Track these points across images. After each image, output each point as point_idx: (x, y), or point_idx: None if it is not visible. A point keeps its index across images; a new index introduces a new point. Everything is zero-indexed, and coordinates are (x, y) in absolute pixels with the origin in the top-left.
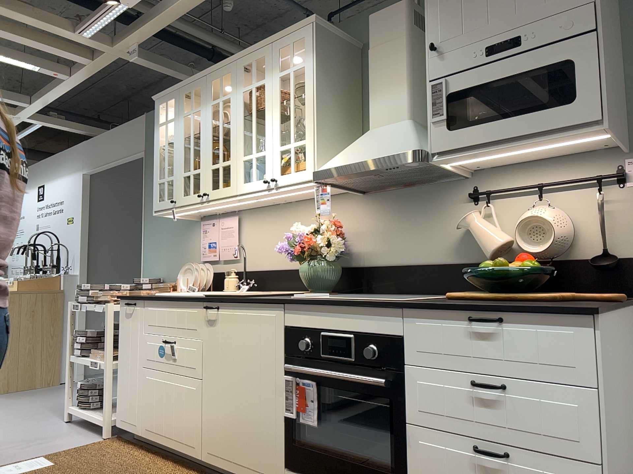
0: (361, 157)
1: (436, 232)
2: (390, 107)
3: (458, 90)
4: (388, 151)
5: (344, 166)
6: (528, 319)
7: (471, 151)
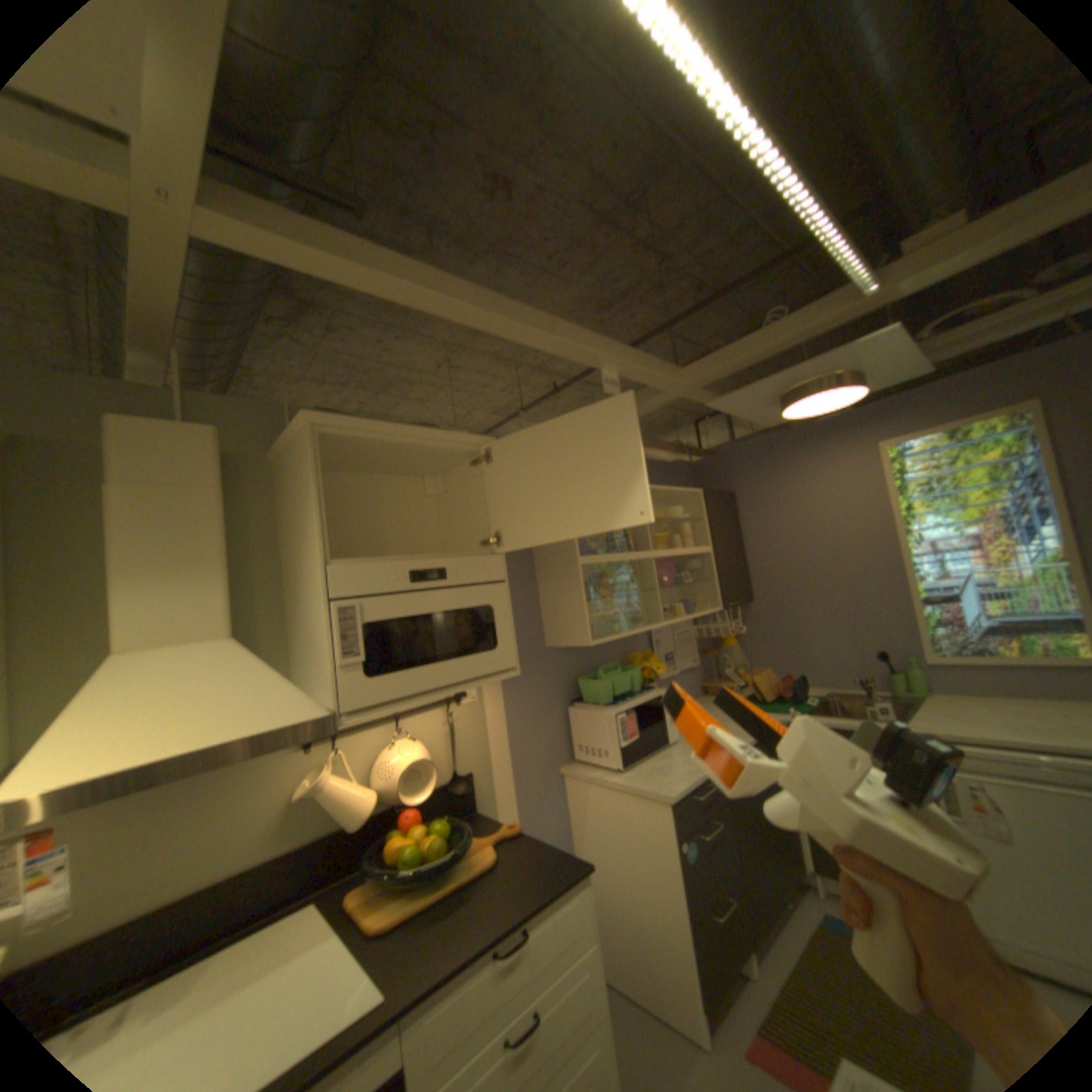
0: (181, 737)
1: (235, 817)
2: (184, 611)
3: (378, 621)
4: (257, 718)
5: (138, 768)
6: (545, 914)
7: (398, 705)
